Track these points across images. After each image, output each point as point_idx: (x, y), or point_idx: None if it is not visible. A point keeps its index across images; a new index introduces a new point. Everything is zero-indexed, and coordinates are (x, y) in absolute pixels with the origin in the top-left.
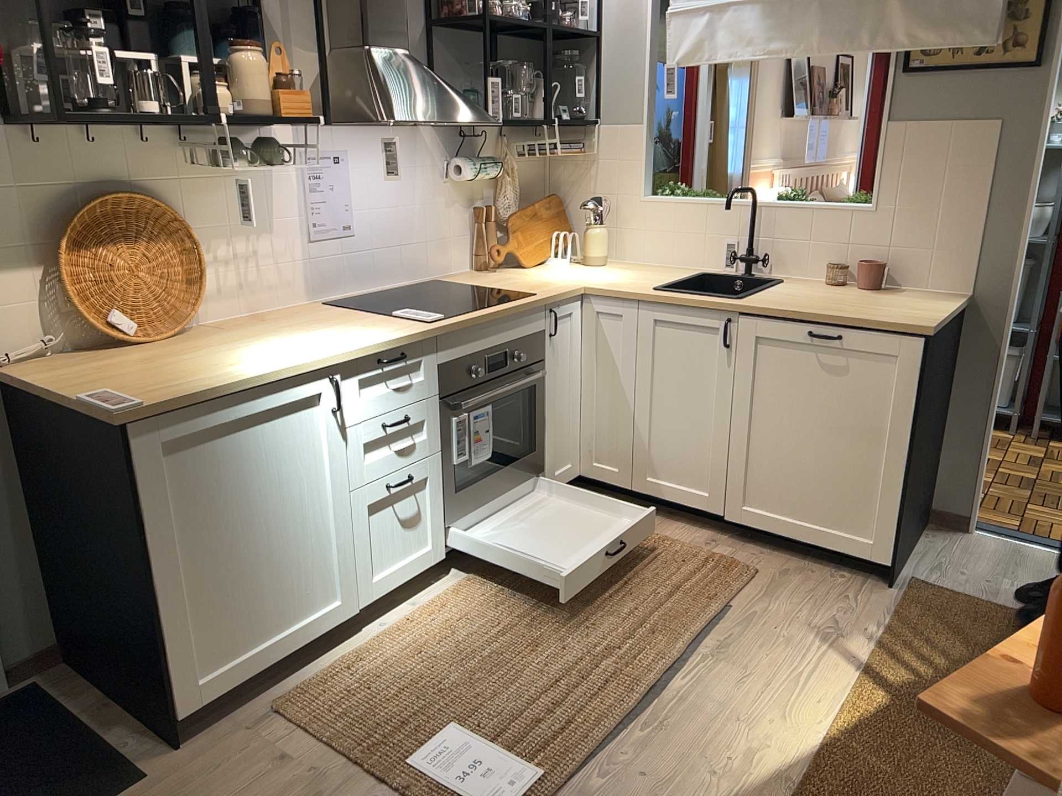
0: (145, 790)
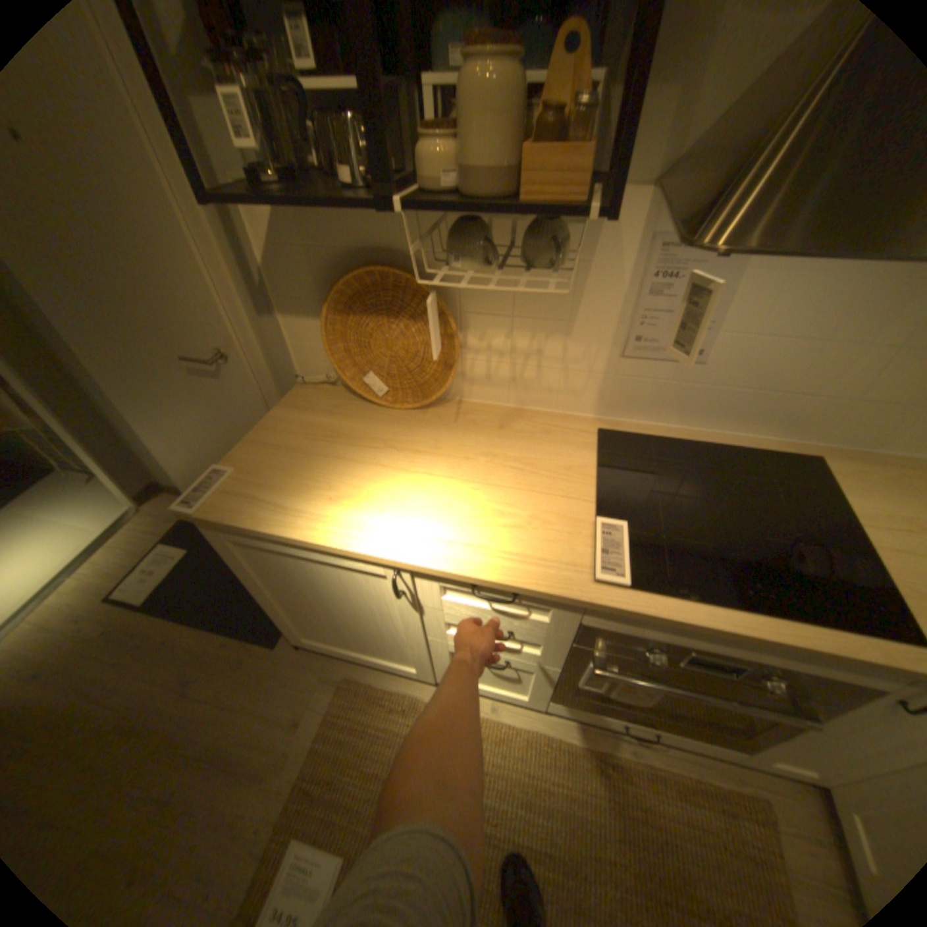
0: (262, 656)
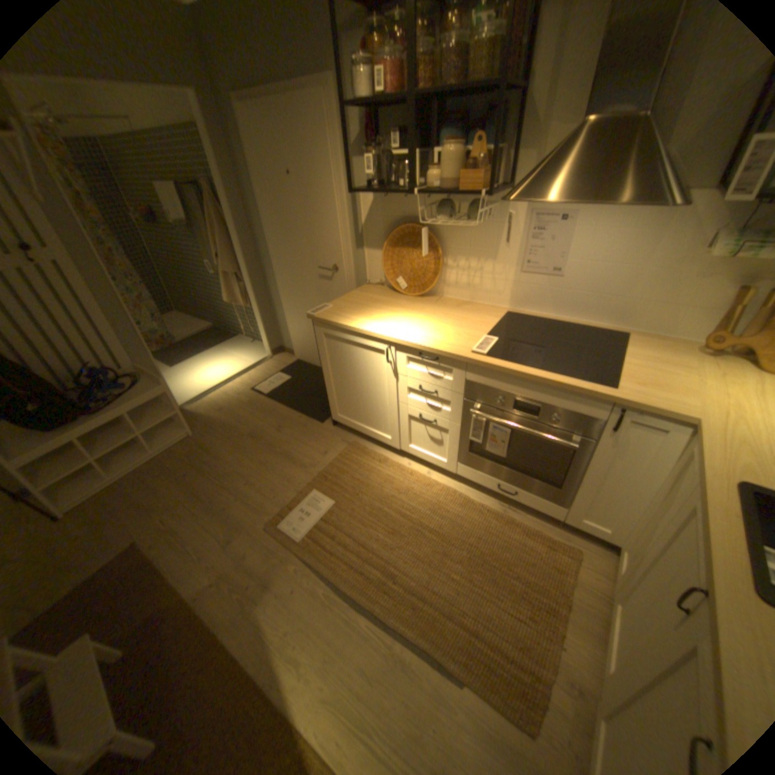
0: (316, 424)
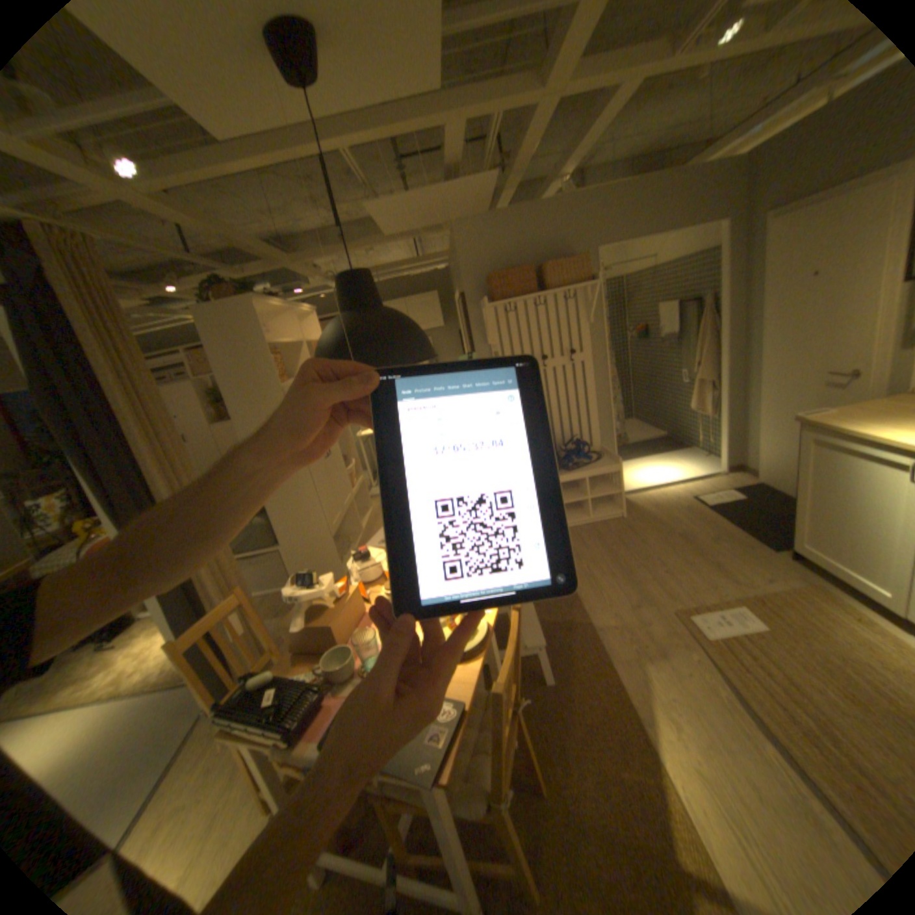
0: (769, 551)
